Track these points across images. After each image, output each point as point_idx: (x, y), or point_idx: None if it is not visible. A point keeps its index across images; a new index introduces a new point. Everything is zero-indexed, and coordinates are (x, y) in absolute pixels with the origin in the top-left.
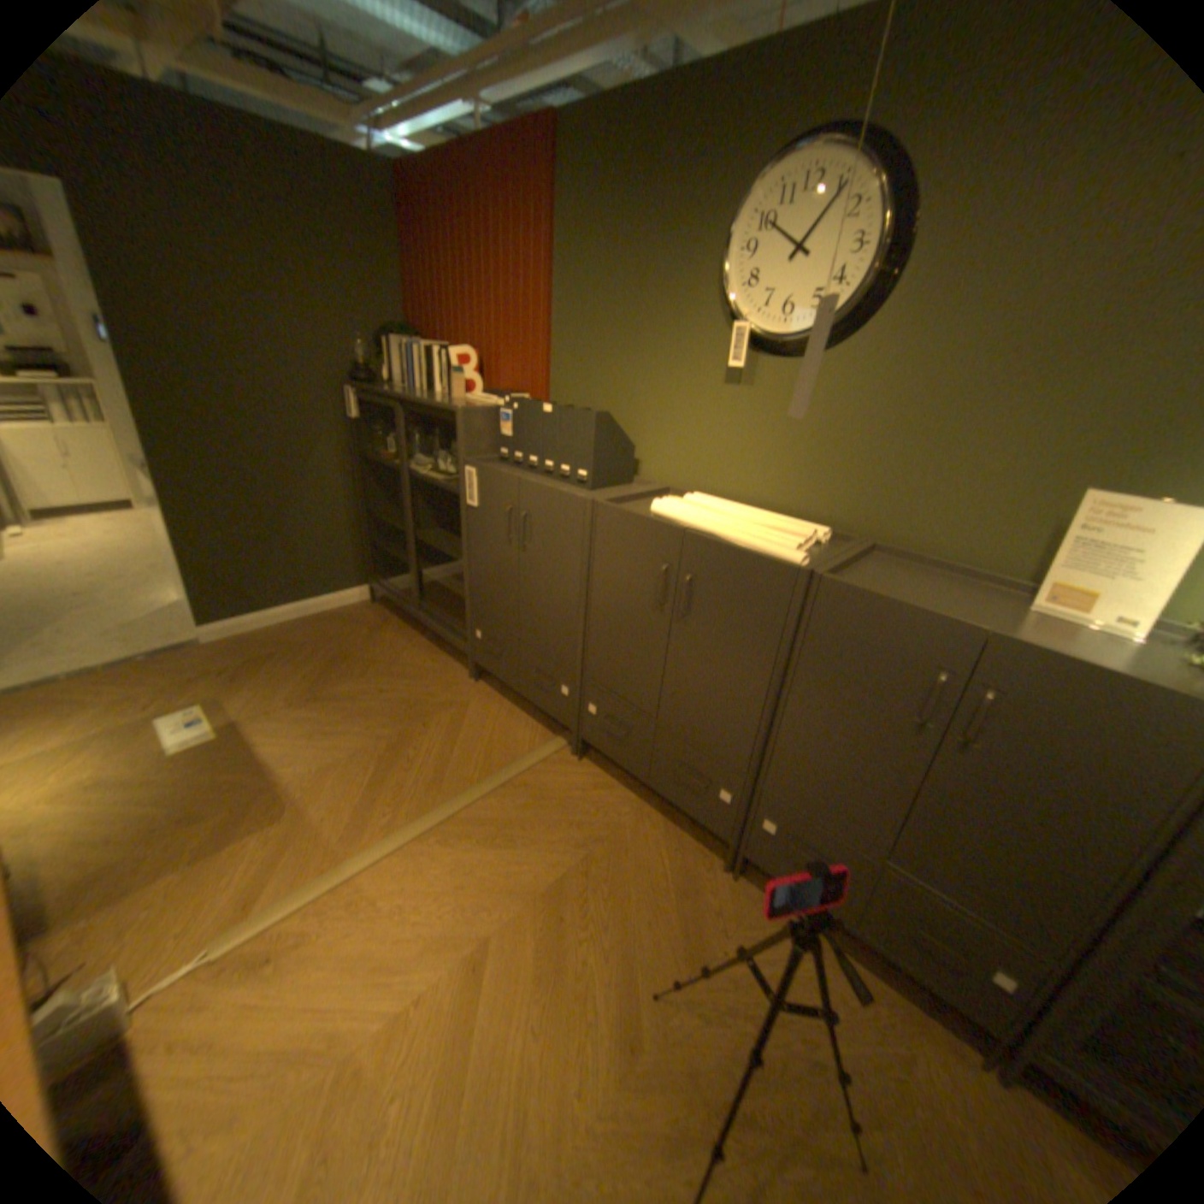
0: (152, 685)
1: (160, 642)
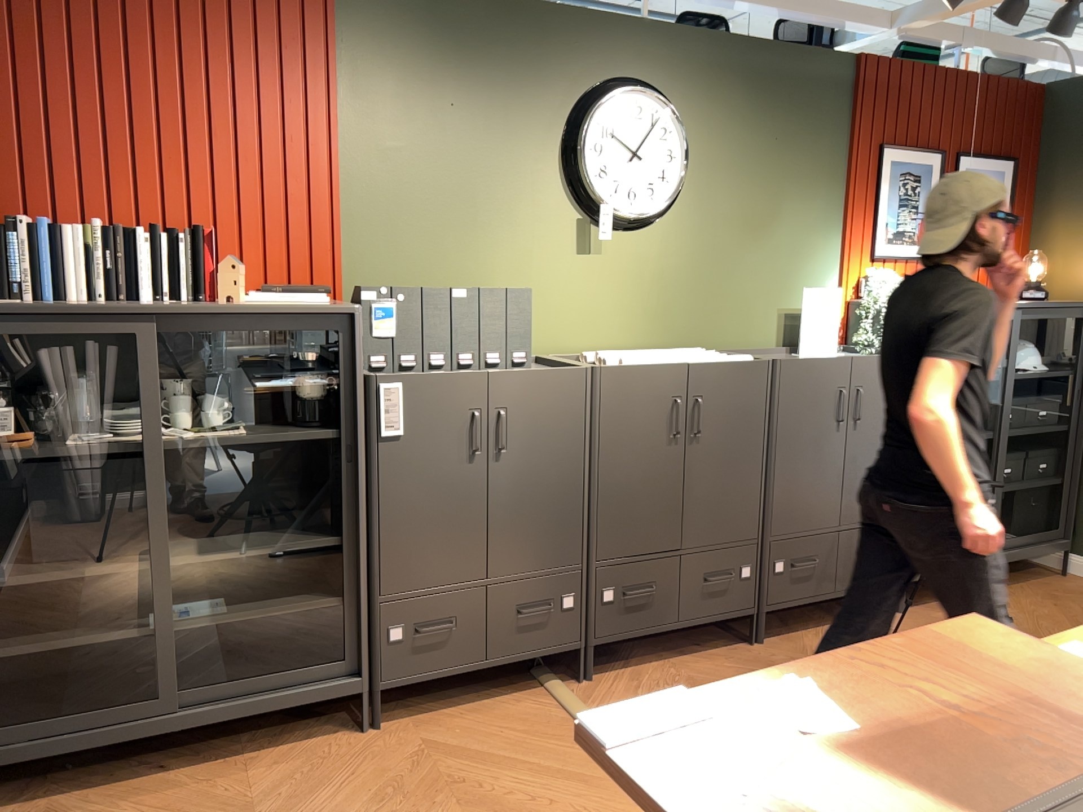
0: None
1: None
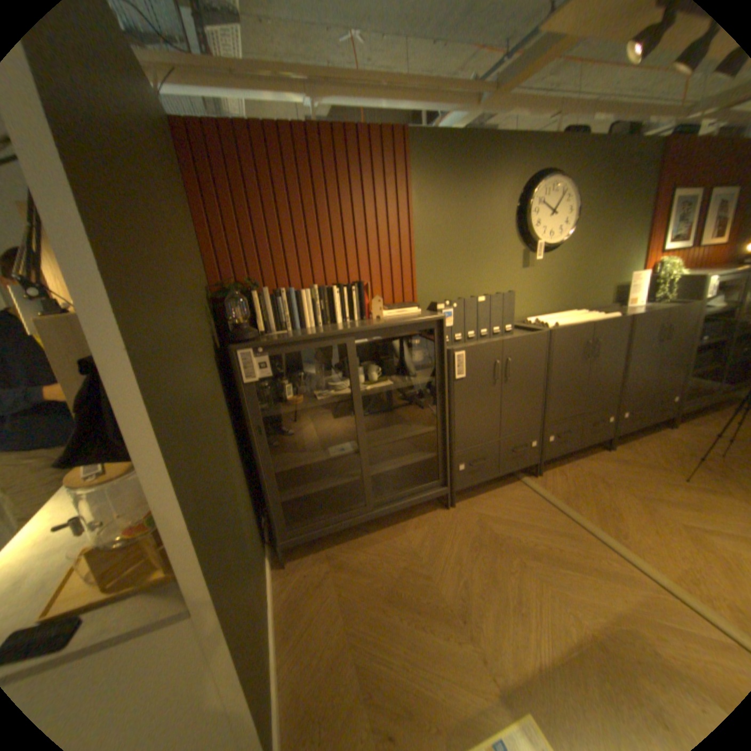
0: None
1: None
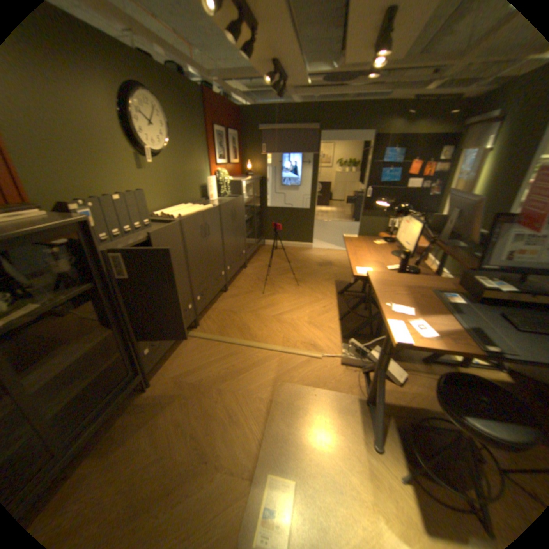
0: None
1: None
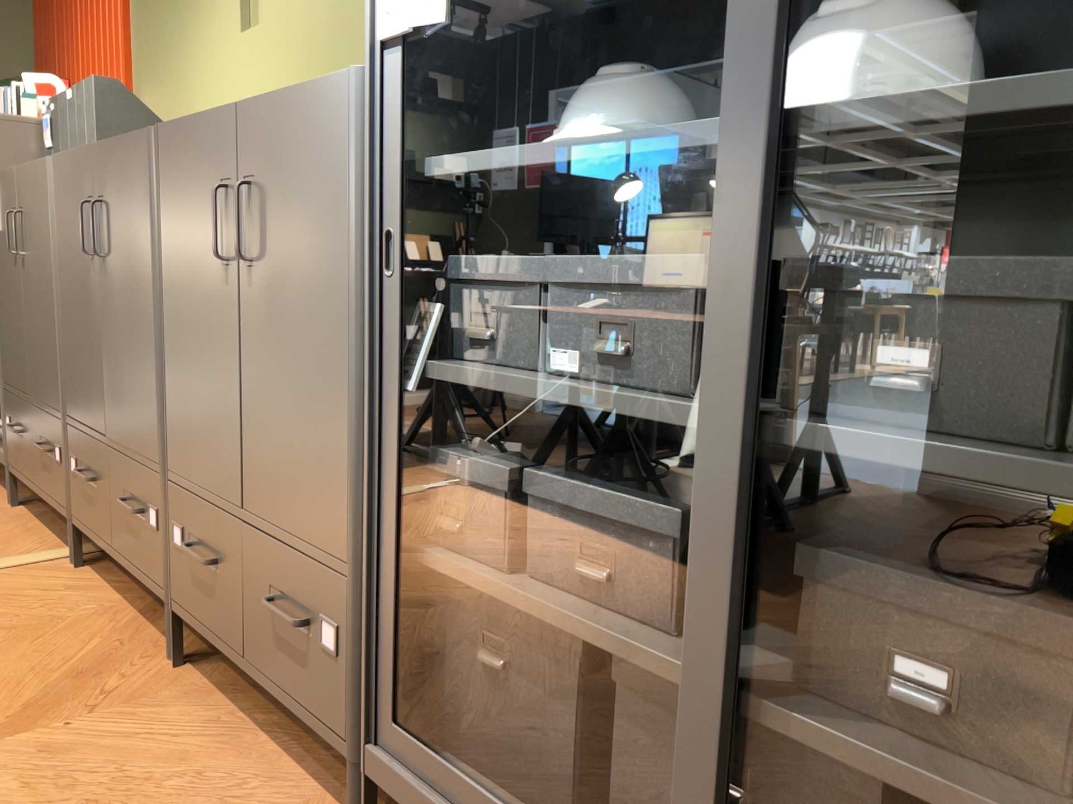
0: None
1: None
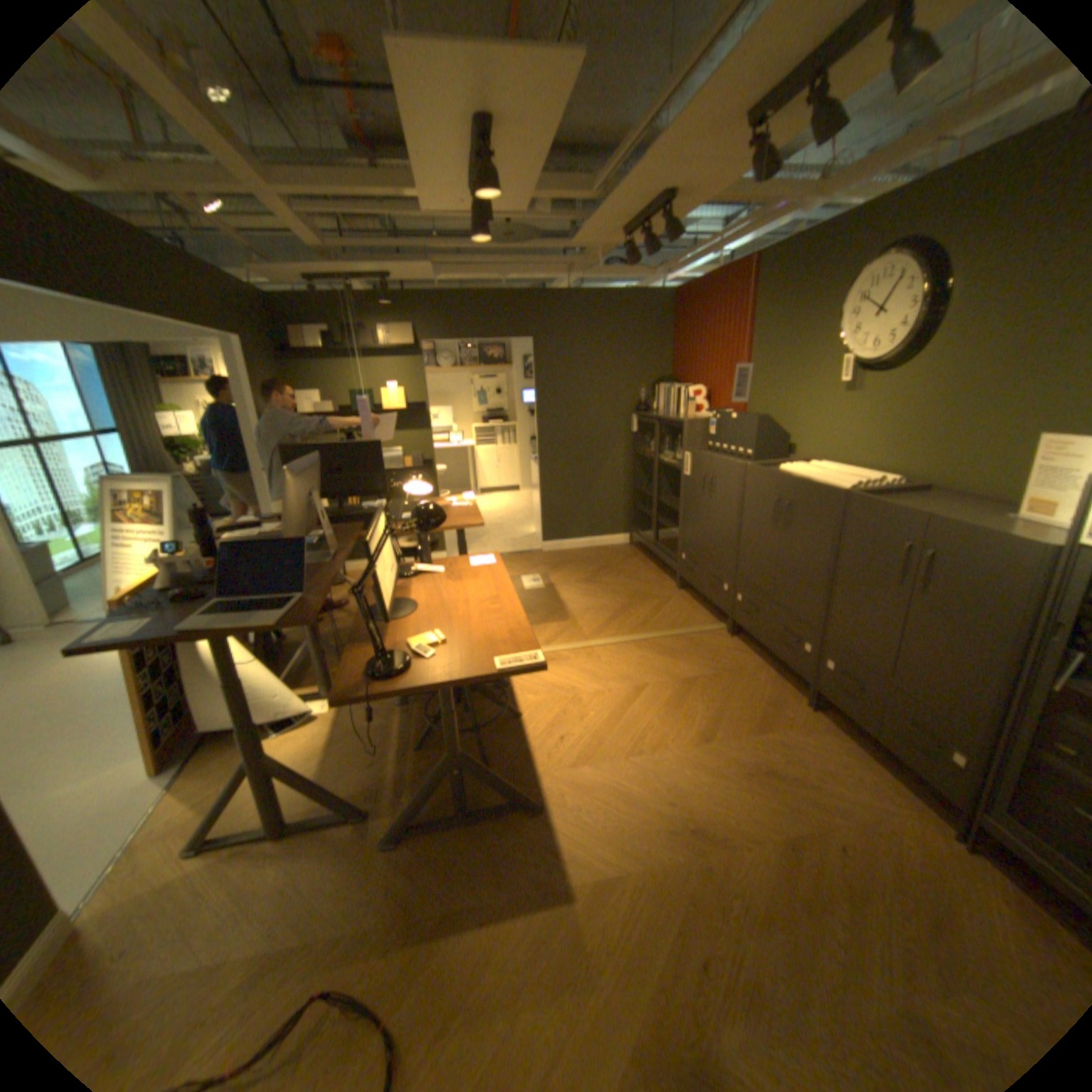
0: (520, 564)
1: (524, 548)
